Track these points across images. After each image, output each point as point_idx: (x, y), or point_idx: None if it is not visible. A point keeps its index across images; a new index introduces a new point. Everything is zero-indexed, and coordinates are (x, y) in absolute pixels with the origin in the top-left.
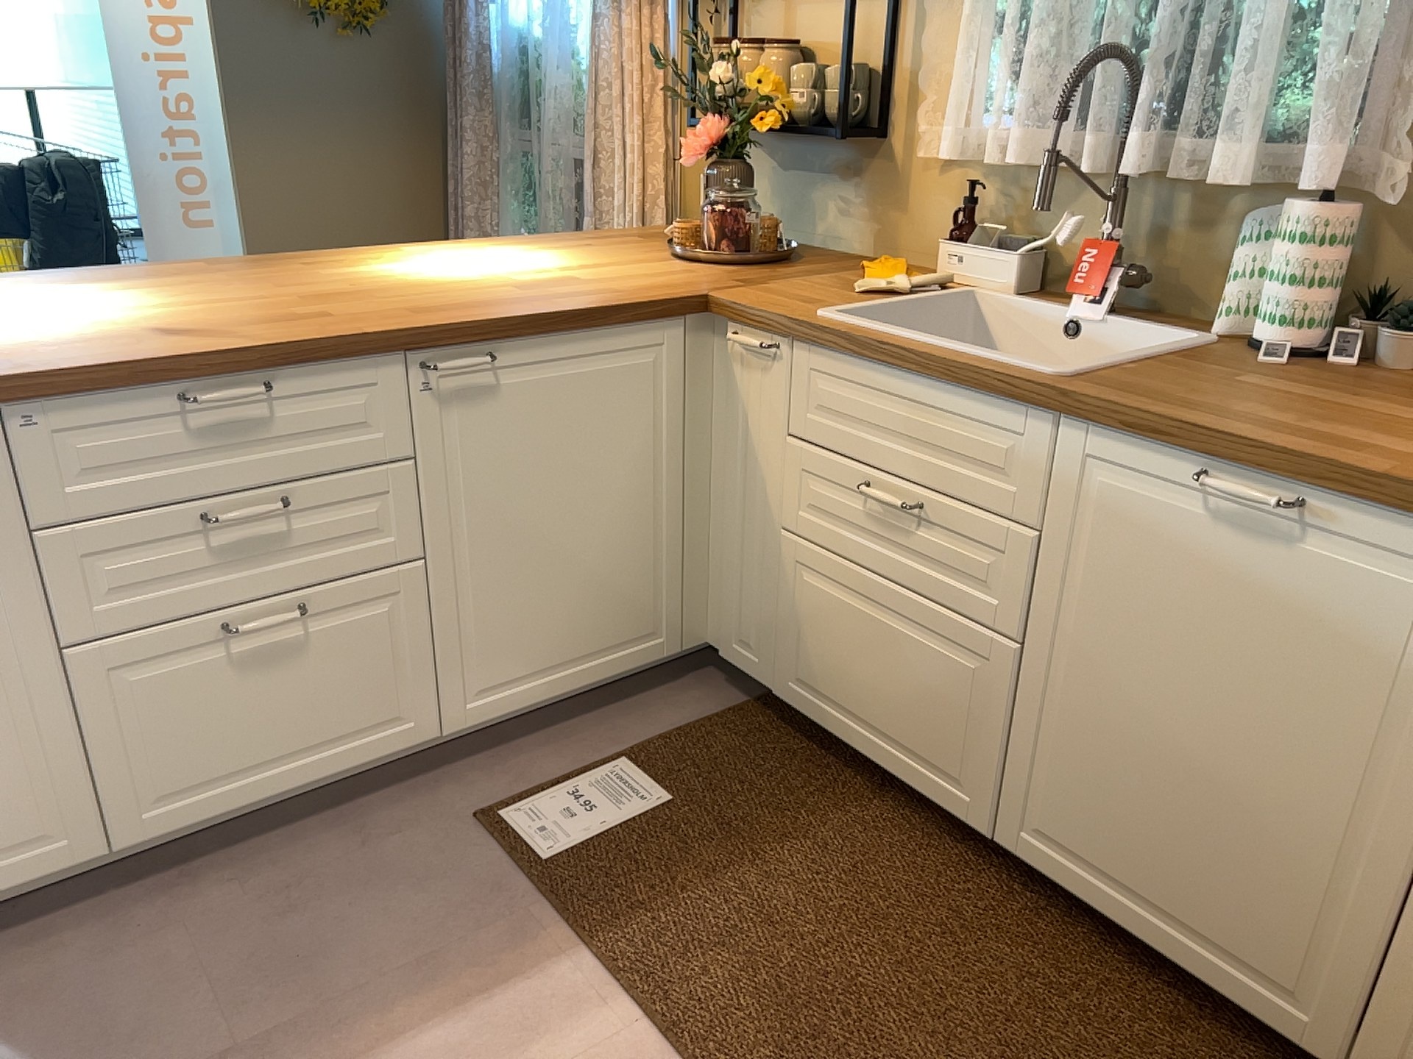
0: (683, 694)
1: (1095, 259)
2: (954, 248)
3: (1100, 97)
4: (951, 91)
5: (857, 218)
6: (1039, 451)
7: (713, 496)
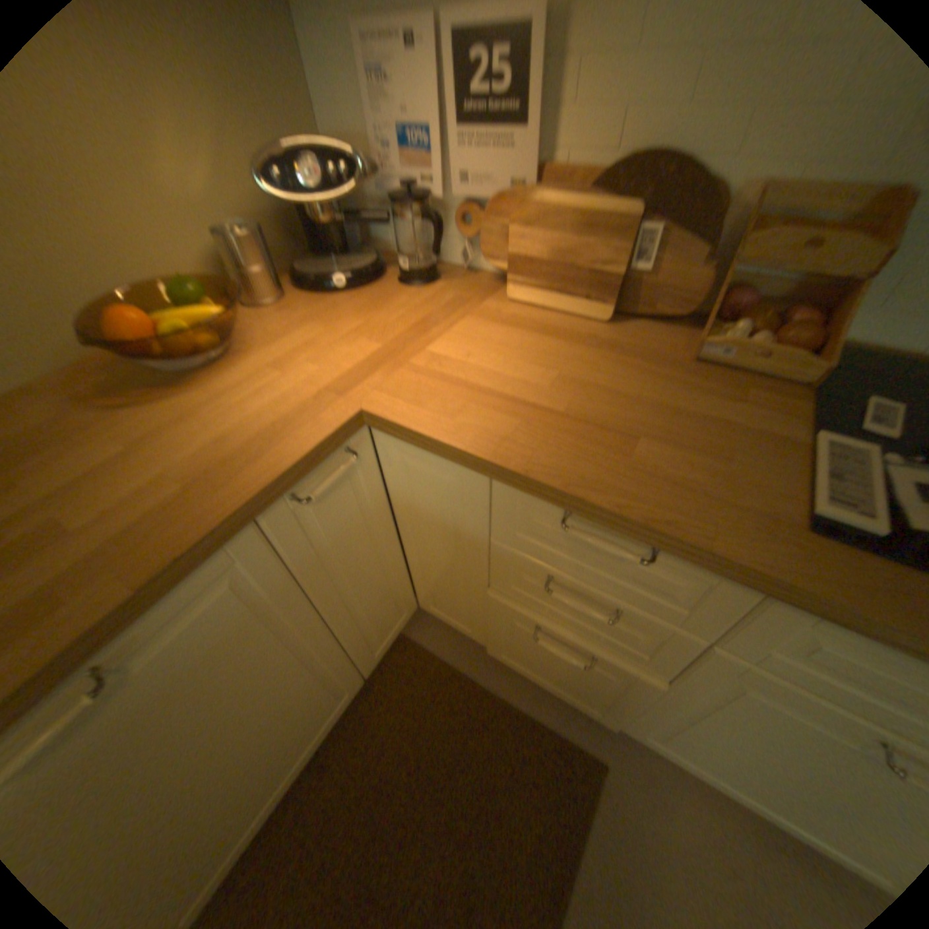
0: None
1: None
2: None
3: None
4: None
5: None
6: None
7: None
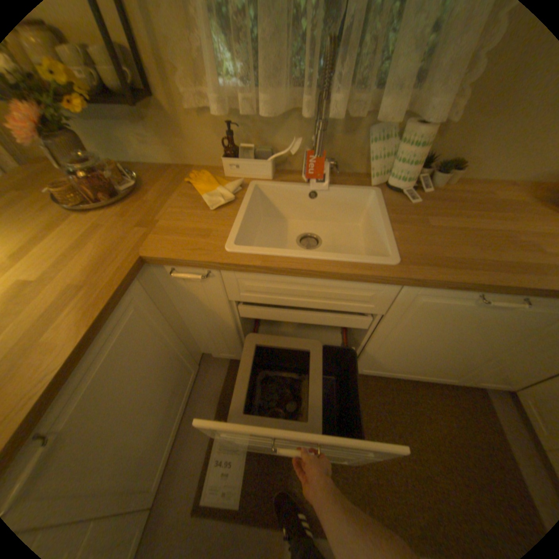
0: (207, 374)
1: (317, 159)
2: (232, 160)
3: (310, 63)
4: (206, 62)
5: (153, 142)
6: (391, 294)
7: (185, 320)
